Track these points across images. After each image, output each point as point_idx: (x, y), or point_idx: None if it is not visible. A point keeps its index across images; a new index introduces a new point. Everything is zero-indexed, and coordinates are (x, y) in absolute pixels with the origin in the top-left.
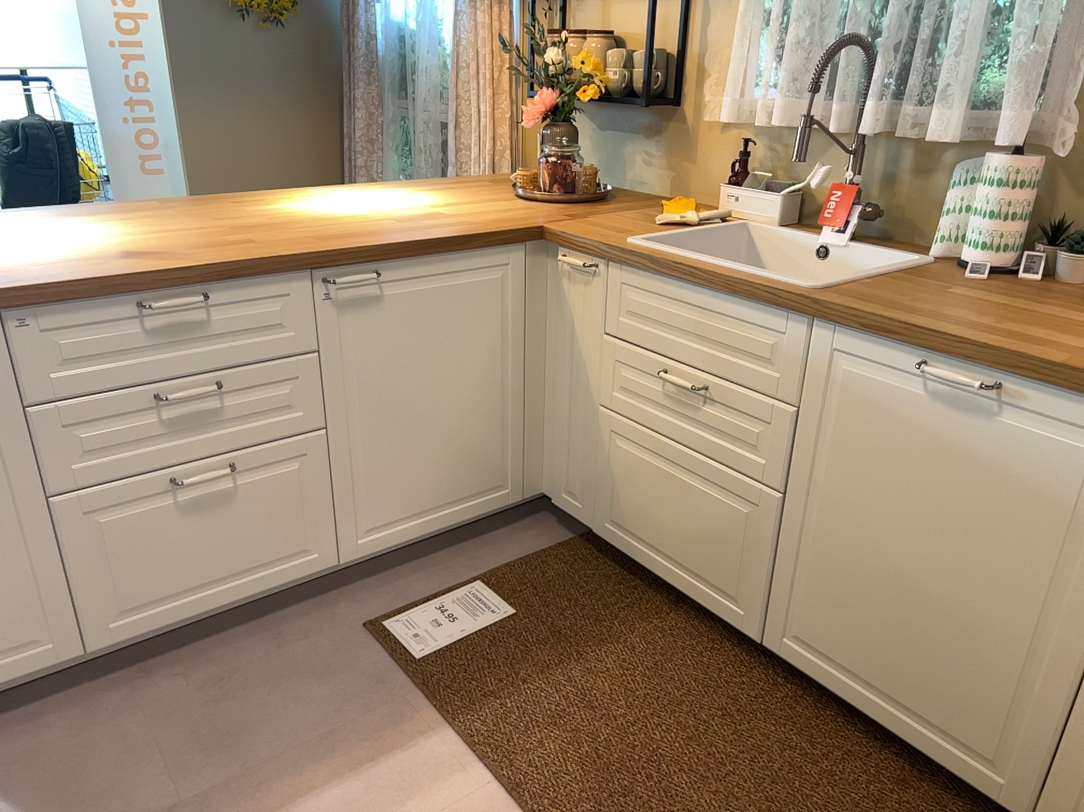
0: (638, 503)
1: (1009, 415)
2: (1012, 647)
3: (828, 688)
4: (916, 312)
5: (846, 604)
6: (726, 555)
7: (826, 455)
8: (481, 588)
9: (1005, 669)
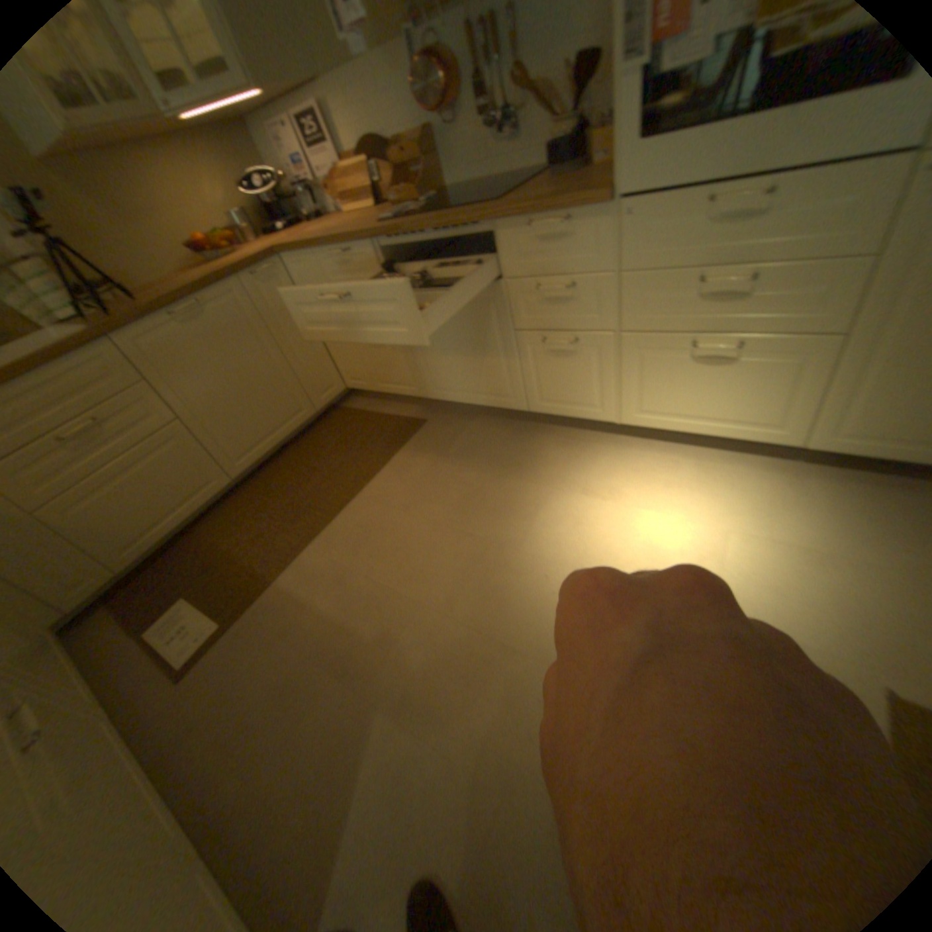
0: (122, 518)
1: (203, 306)
2: (271, 372)
3: (258, 457)
4: (131, 304)
5: (234, 423)
6: (185, 471)
7: (172, 382)
8: (148, 629)
9: (276, 381)
